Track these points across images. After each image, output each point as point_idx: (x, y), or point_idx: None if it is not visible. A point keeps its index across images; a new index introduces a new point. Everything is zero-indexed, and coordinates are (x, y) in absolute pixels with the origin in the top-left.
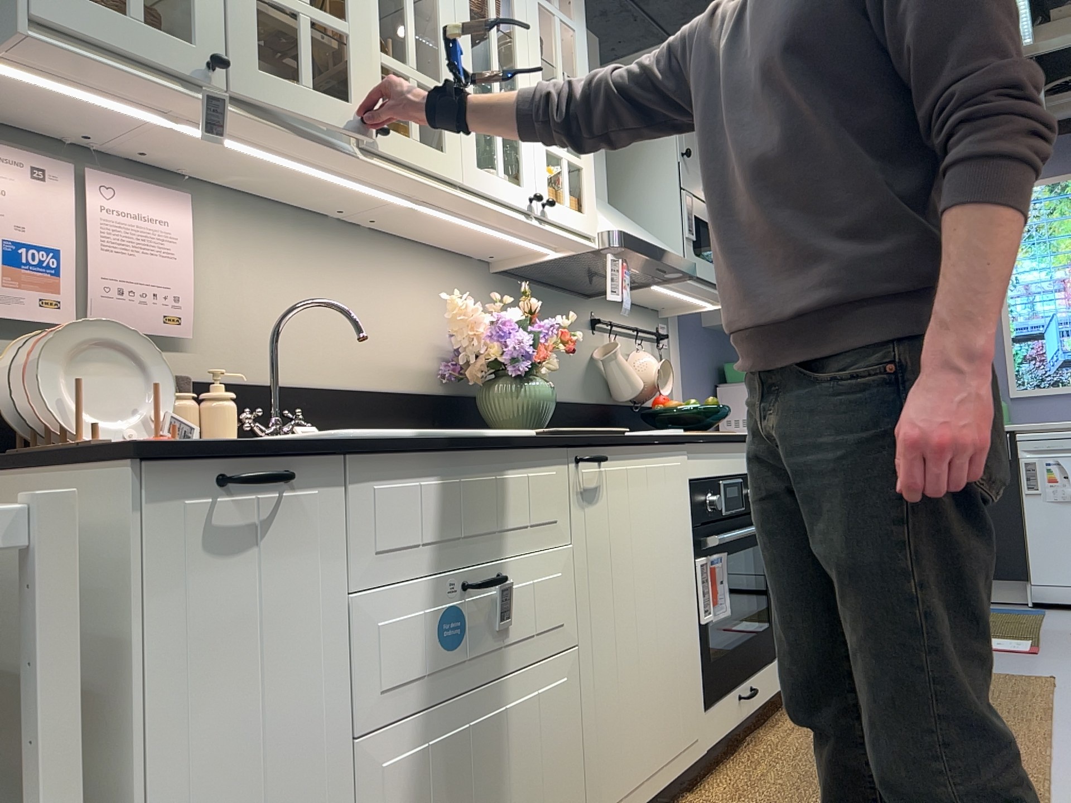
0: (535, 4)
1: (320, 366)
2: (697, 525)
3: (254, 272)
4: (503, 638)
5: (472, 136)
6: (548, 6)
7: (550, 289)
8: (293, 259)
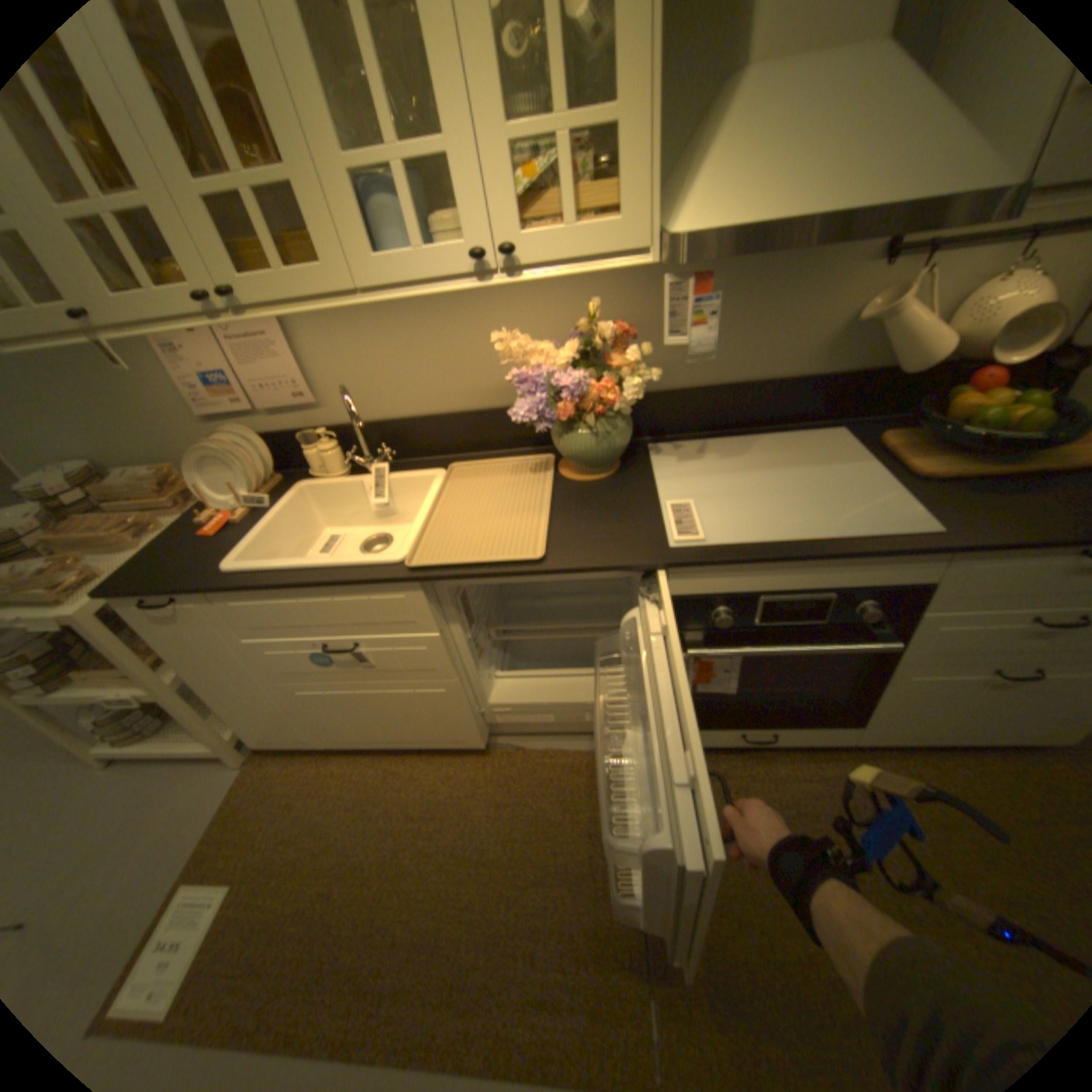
0: None
1: (420, 400)
2: (680, 630)
3: (345, 341)
4: (371, 668)
5: (353, 213)
6: None
7: None
8: (372, 319)
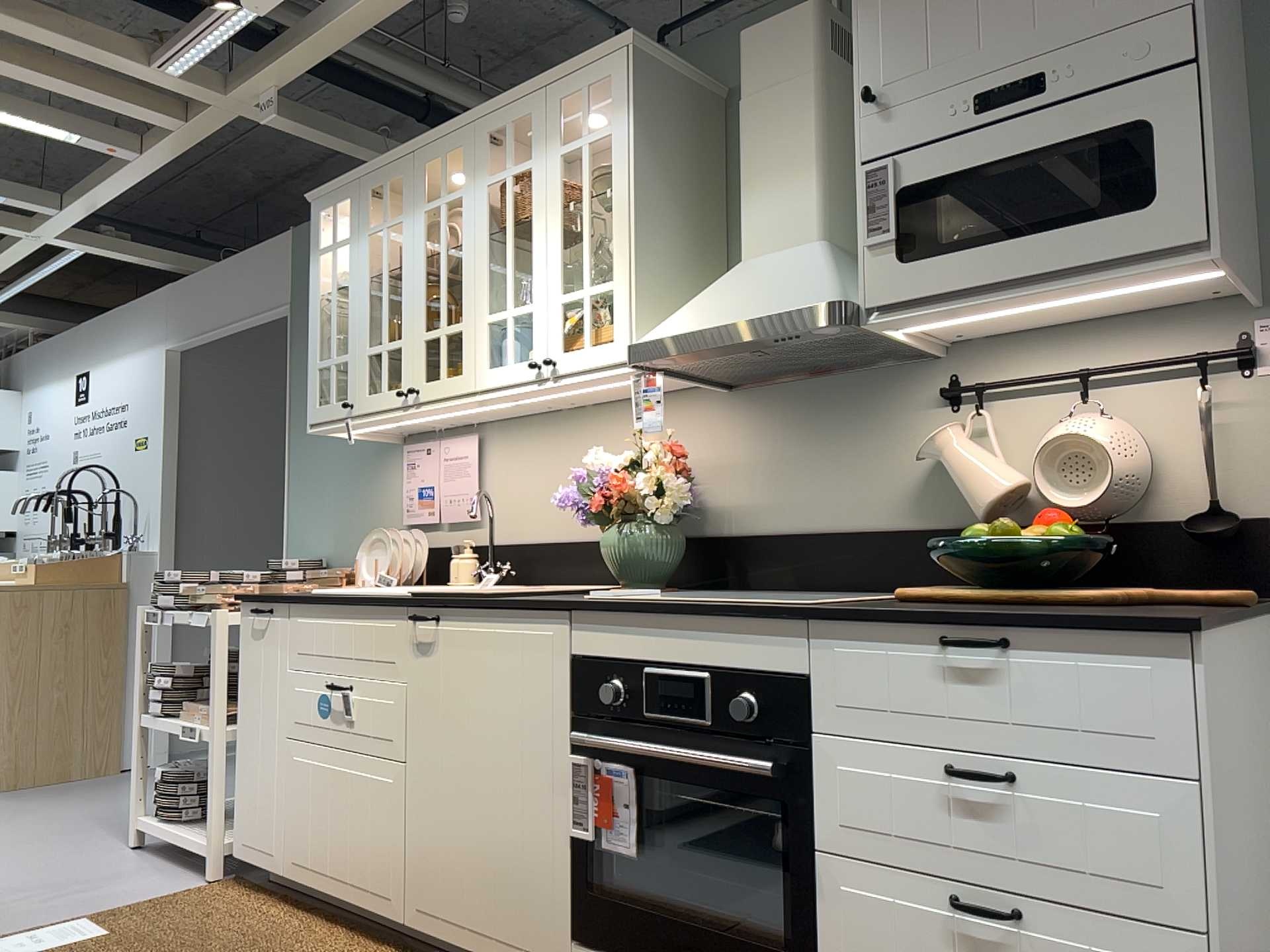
0: (553, 163)
1: (551, 526)
2: (582, 715)
3: (514, 468)
4: (350, 726)
5: (483, 344)
6: (572, 145)
7: (832, 376)
8: (536, 450)
